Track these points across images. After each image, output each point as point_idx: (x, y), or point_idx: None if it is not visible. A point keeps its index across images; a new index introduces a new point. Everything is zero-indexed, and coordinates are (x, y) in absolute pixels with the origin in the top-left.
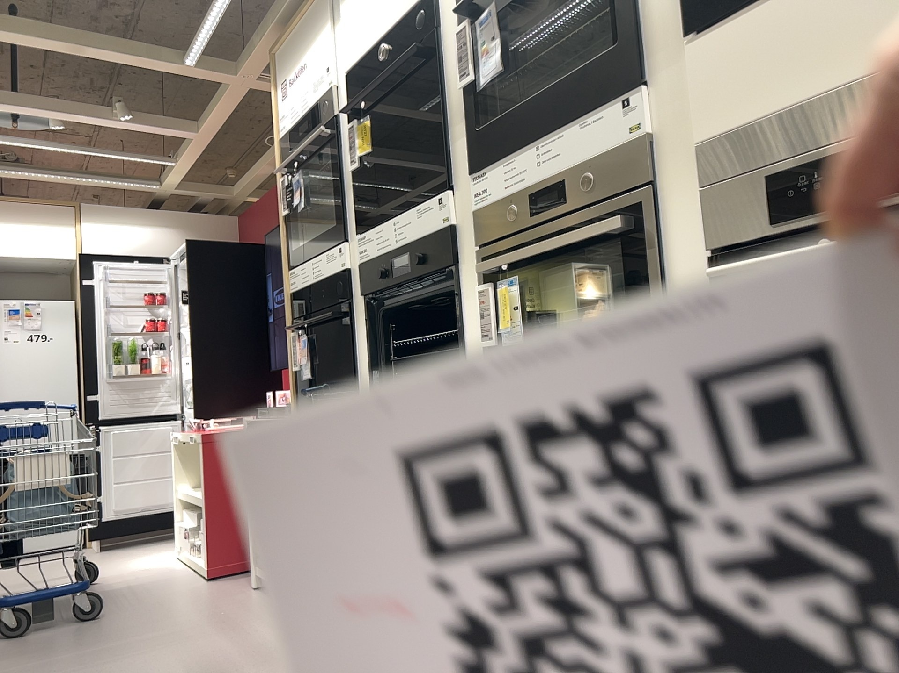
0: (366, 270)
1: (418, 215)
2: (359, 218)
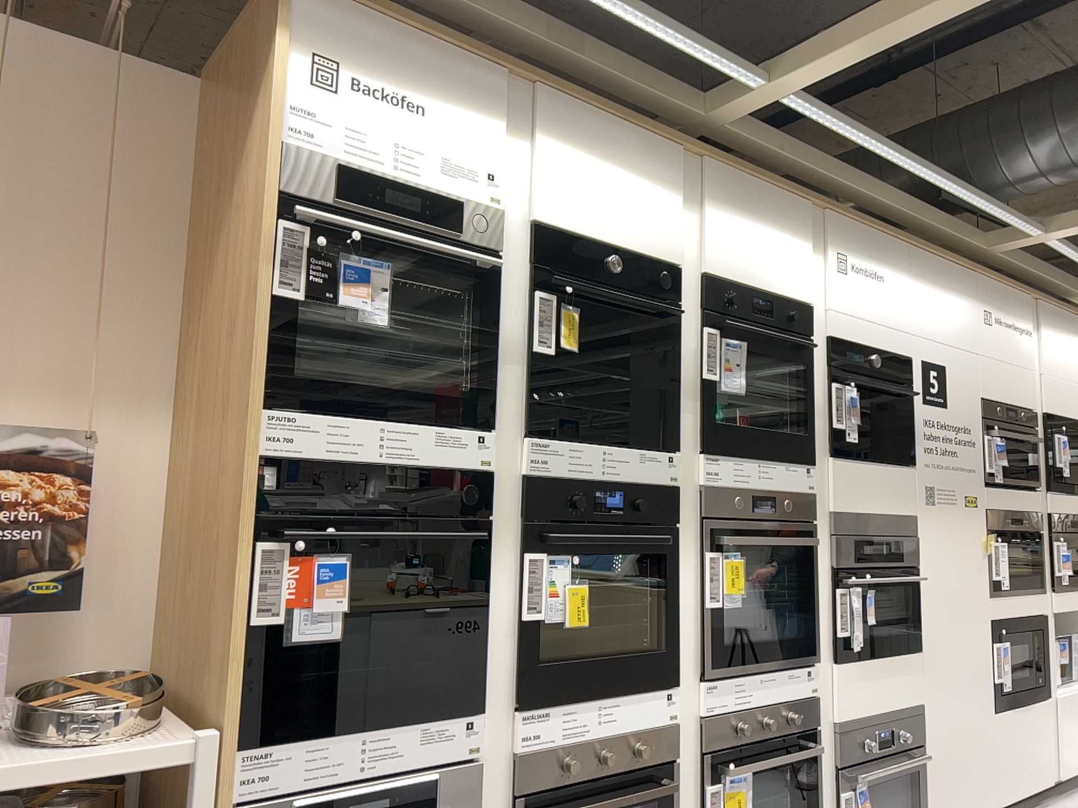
0: (545, 486)
1: (639, 459)
2: (530, 413)
